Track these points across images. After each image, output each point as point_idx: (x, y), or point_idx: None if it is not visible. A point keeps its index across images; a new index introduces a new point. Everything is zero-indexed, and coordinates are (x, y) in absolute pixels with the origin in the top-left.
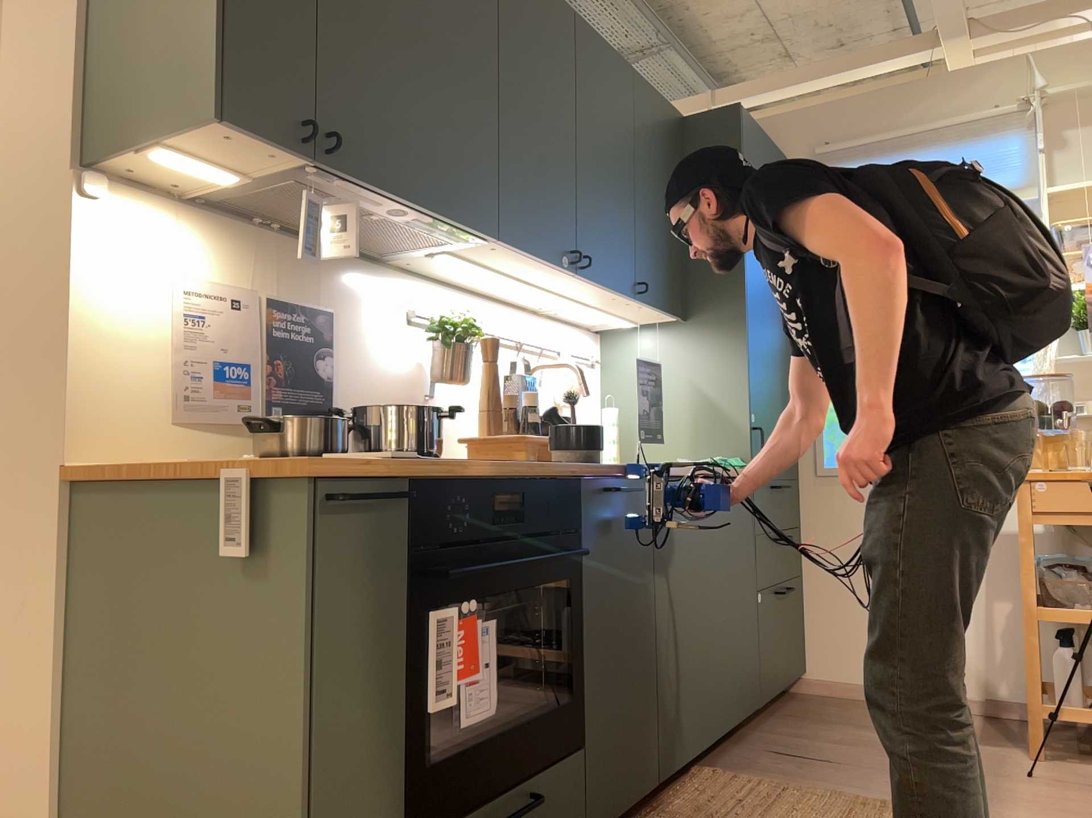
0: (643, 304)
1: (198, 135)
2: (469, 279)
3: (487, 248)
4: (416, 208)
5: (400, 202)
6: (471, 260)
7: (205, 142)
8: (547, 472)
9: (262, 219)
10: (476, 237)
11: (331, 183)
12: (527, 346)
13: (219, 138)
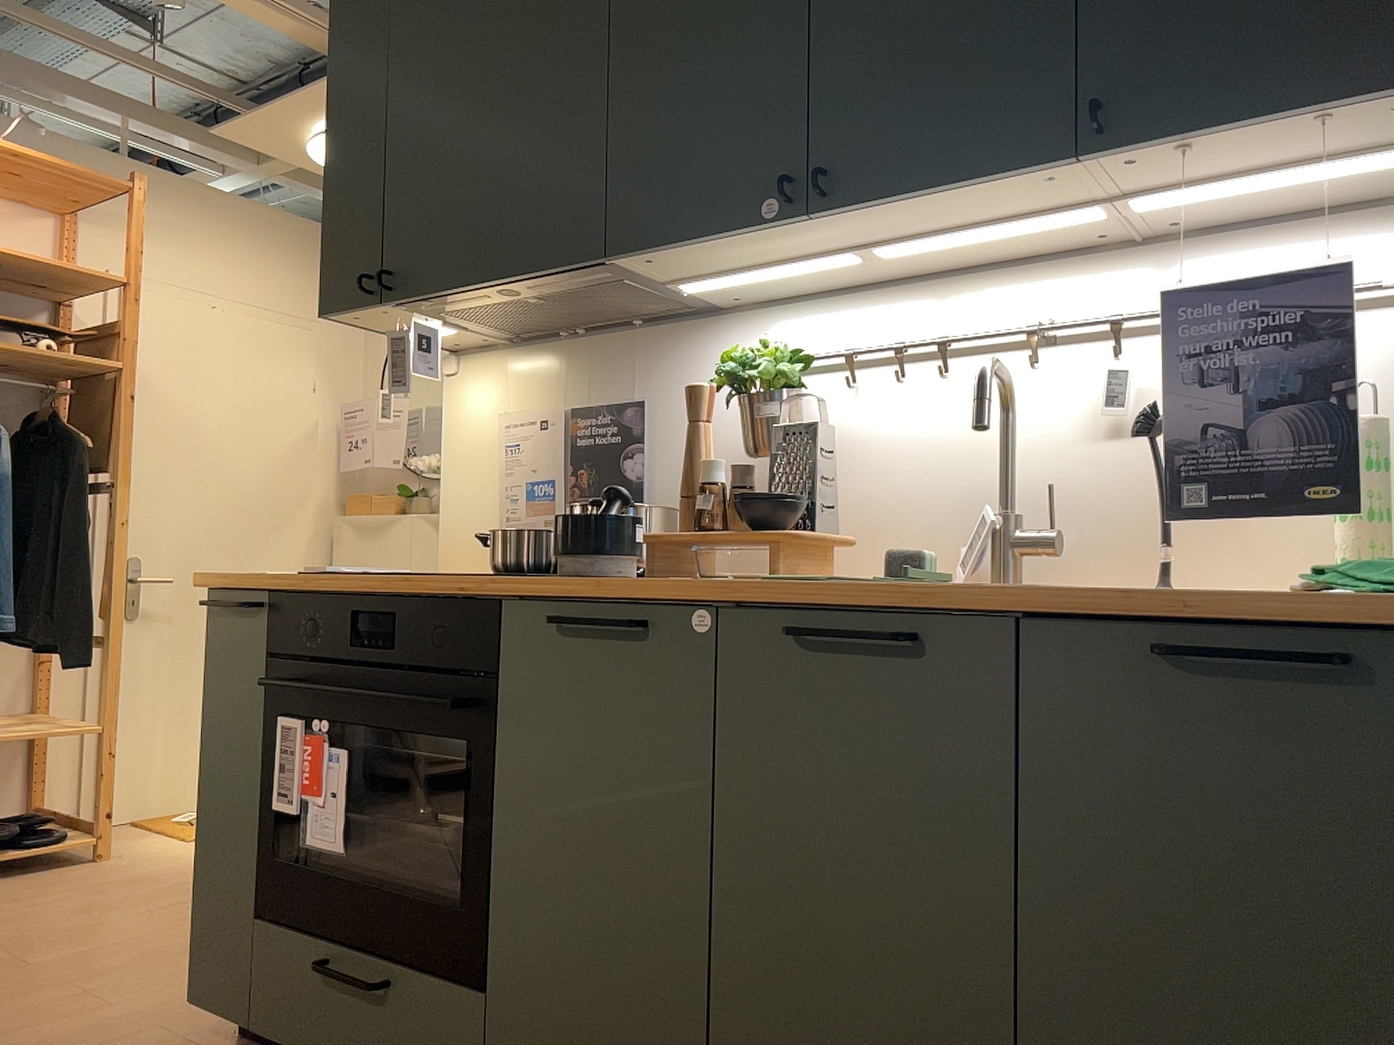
0: (1168, 147)
1: (358, 324)
2: (855, 274)
3: (661, 262)
4: (496, 284)
5: (480, 288)
6: (715, 274)
7: (374, 324)
8: (444, 587)
9: (562, 331)
10: (615, 264)
11: (433, 306)
12: (1077, 332)
13: (362, 320)
